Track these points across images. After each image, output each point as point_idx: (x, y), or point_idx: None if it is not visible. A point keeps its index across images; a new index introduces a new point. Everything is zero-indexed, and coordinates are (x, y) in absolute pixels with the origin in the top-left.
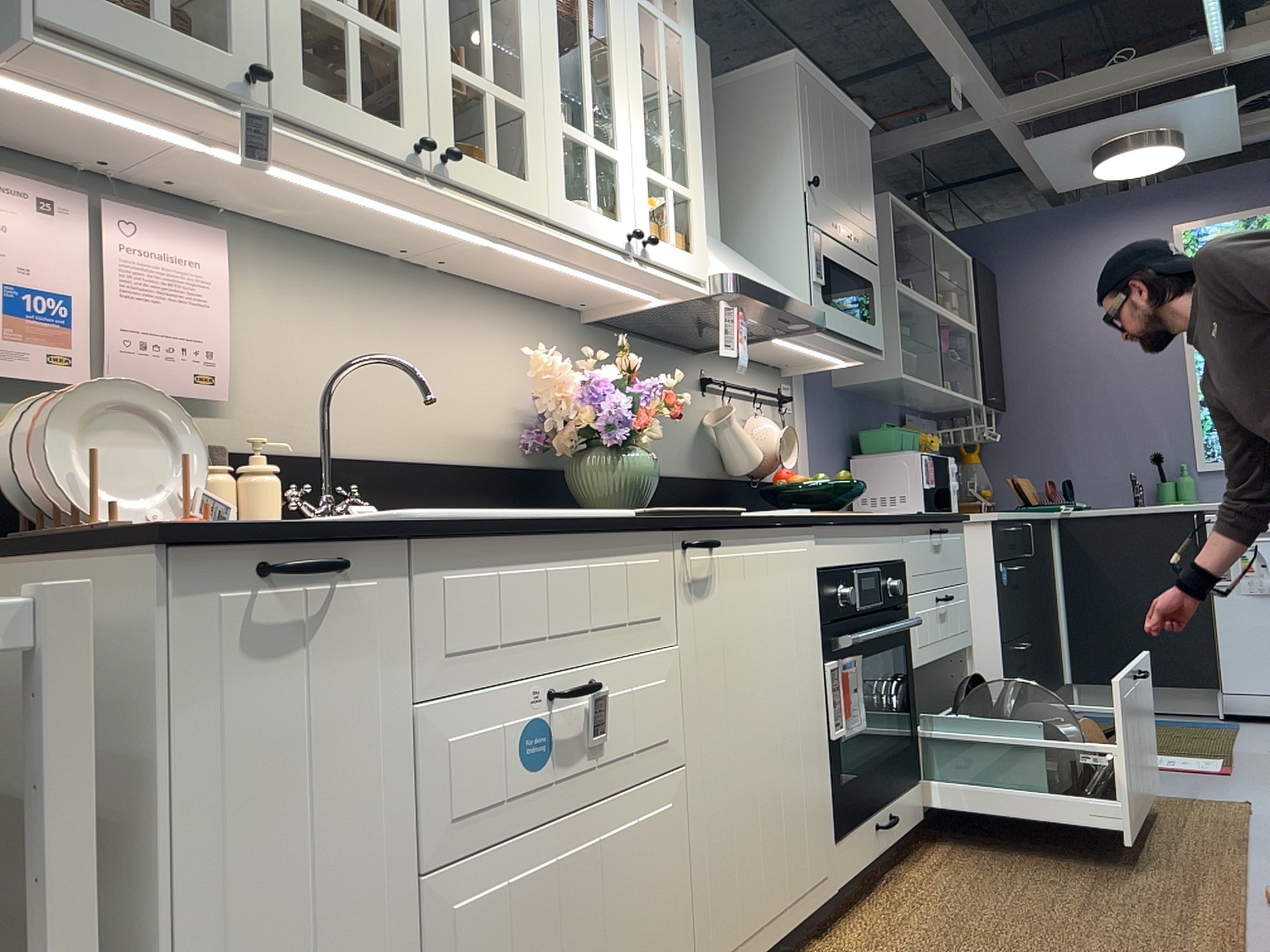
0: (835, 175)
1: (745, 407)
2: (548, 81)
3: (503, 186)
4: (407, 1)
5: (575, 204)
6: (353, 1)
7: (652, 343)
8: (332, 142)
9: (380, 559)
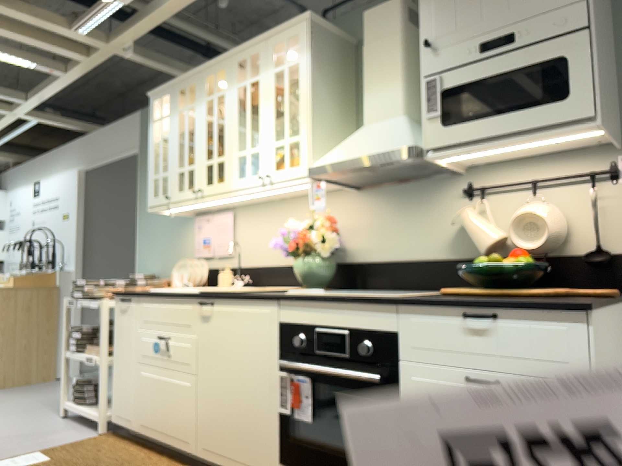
0: (476, 4)
1: (529, 196)
2: (232, 142)
3: (216, 188)
4: (196, 154)
5: (240, 179)
6: (186, 165)
7: (409, 183)
8: (184, 201)
9: (135, 299)
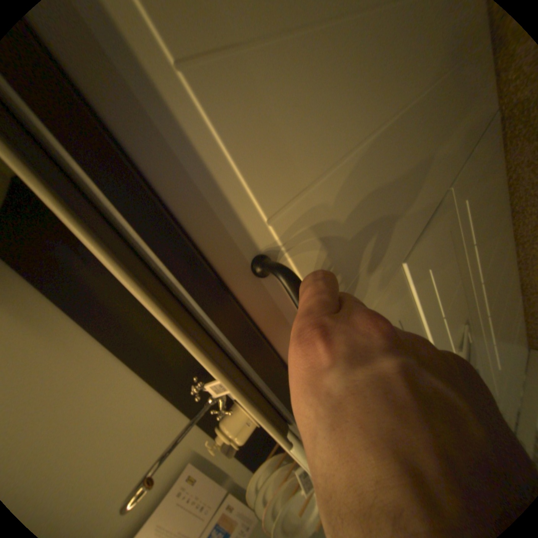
0: None
1: None
2: None
3: None
4: None
5: None
6: None
7: None
8: None
9: None
